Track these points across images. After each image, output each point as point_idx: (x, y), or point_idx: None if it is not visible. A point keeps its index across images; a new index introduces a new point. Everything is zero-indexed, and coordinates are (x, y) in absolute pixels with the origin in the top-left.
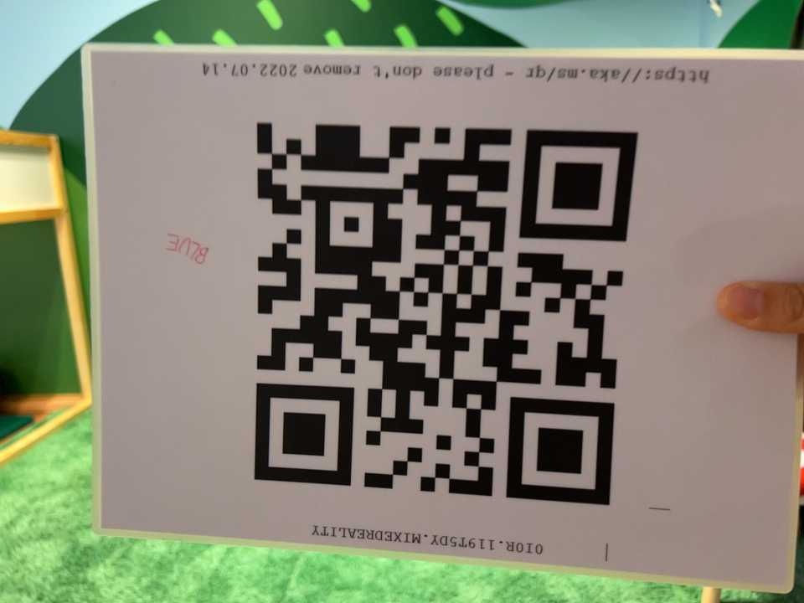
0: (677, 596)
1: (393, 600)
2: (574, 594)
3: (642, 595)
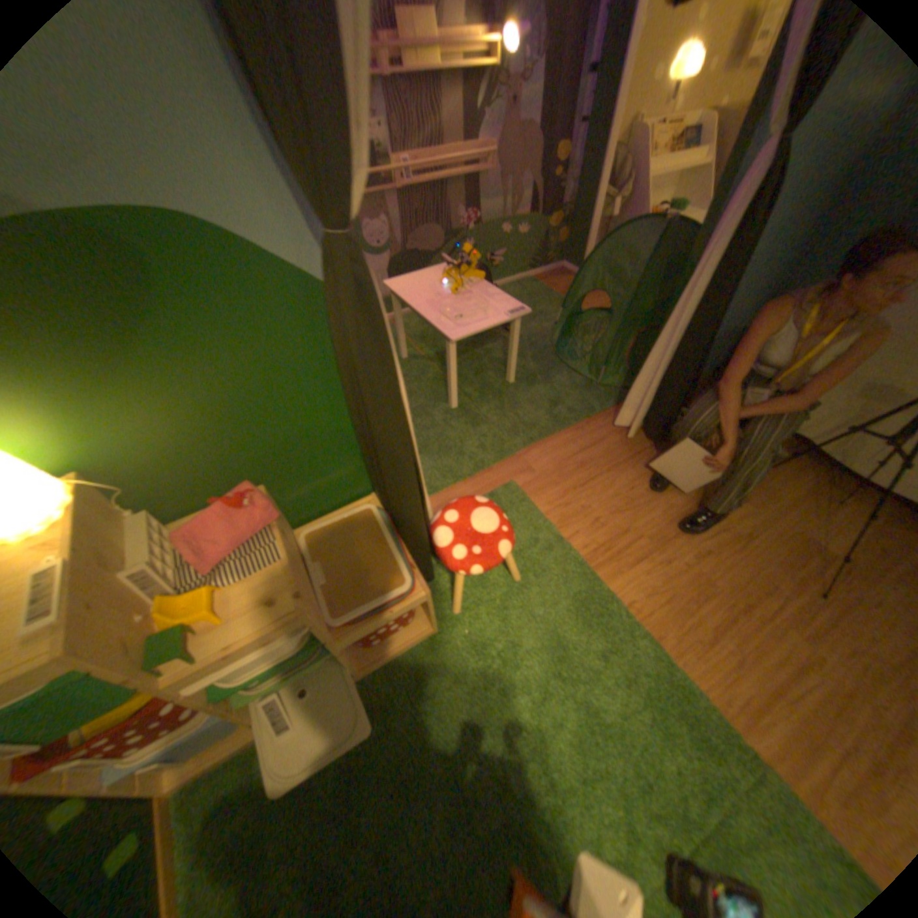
0: (514, 595)
1: (631, 753)
2: (546, 644)
3: (524, 611)
